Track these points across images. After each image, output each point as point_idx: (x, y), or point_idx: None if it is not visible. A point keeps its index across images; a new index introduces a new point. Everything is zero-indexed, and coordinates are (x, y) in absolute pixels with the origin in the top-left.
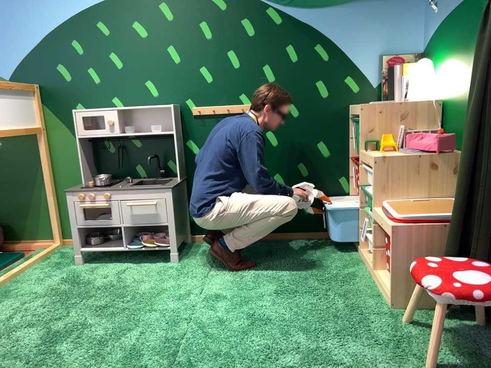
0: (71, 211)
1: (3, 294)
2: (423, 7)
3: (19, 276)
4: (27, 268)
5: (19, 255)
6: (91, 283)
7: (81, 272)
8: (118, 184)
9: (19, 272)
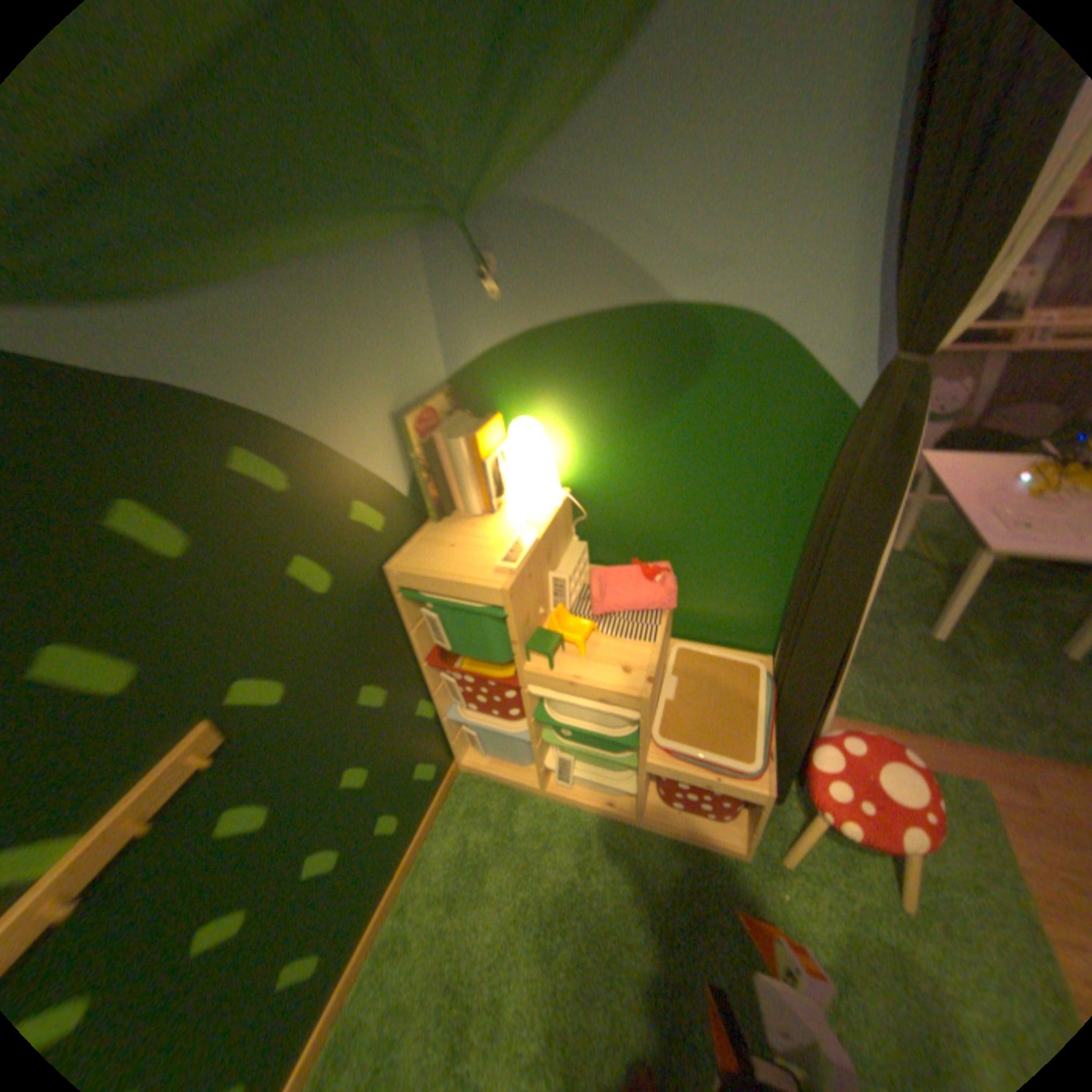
0: None
1: None
2: (429, 271)
3: None
4: None
5: None
6: None
7: None
8: None
9: None
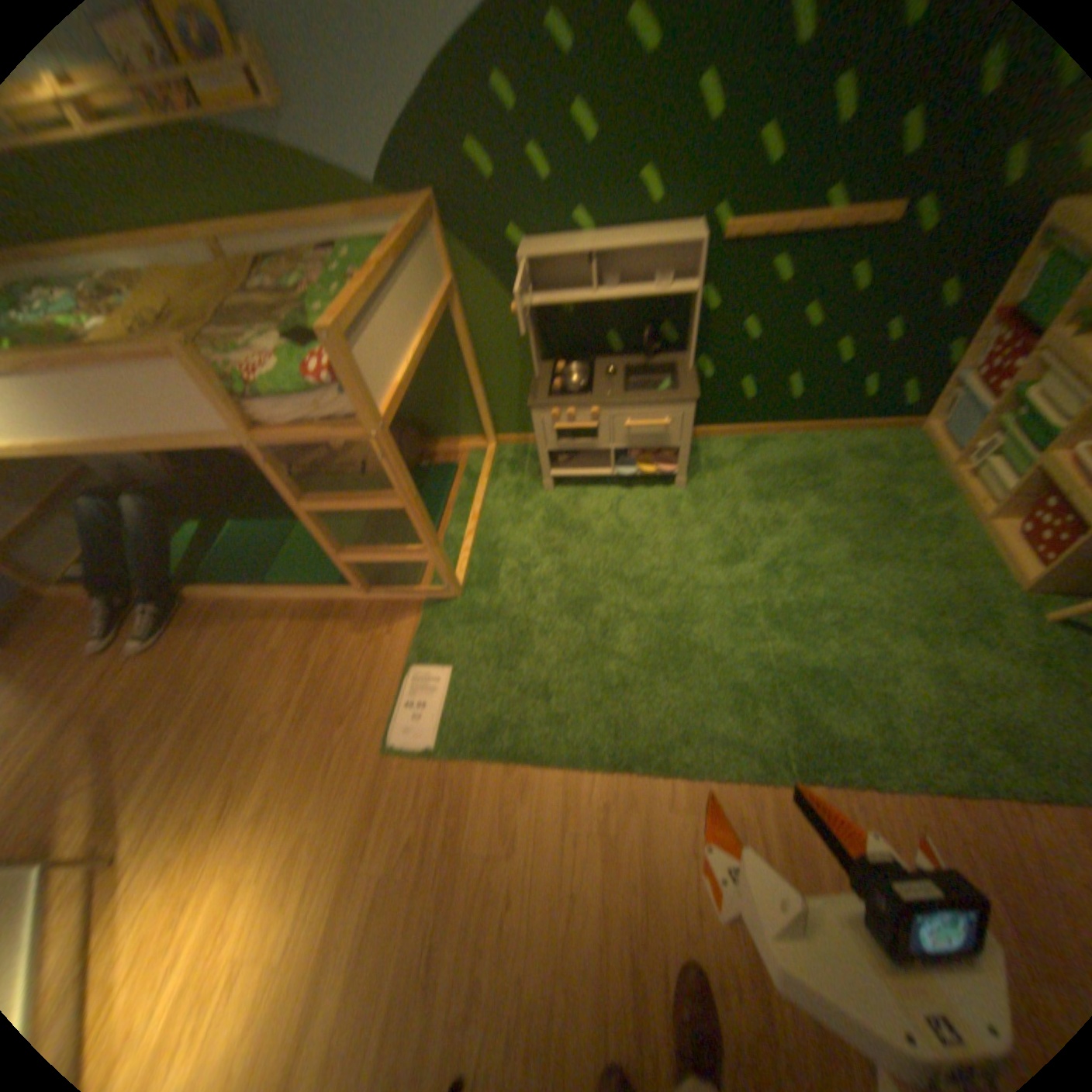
0: (539, 431)
1: (489, 549)
2: None
3: (484, 513)
4: (485, 496)
5: (449, 463)
6: (587, 528)
7: (560, 504)
8: (598, 381)
9: (481, 506)
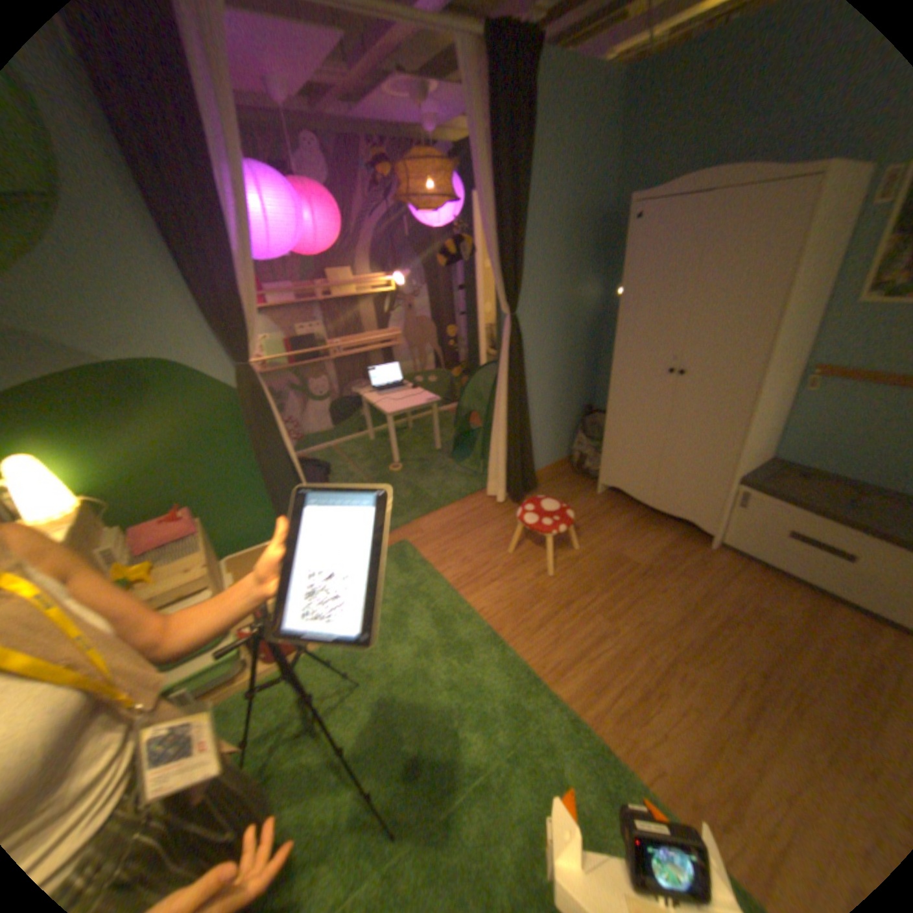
0: None
1: None
2: None
3: None
4: None
5: None
6: None
7: None
8: None
9: None
